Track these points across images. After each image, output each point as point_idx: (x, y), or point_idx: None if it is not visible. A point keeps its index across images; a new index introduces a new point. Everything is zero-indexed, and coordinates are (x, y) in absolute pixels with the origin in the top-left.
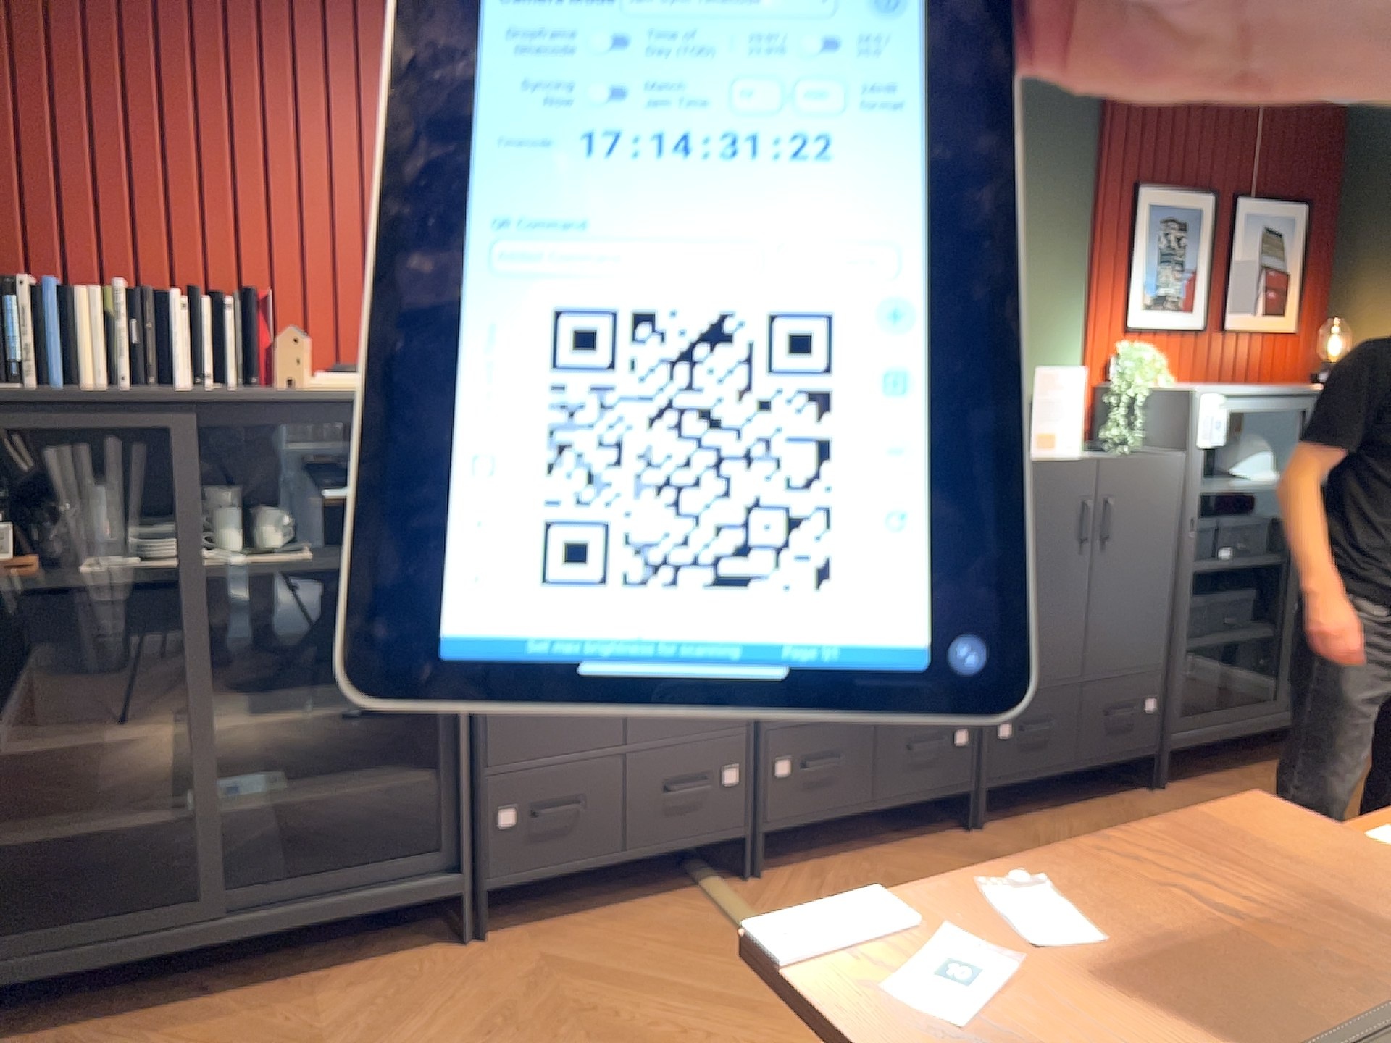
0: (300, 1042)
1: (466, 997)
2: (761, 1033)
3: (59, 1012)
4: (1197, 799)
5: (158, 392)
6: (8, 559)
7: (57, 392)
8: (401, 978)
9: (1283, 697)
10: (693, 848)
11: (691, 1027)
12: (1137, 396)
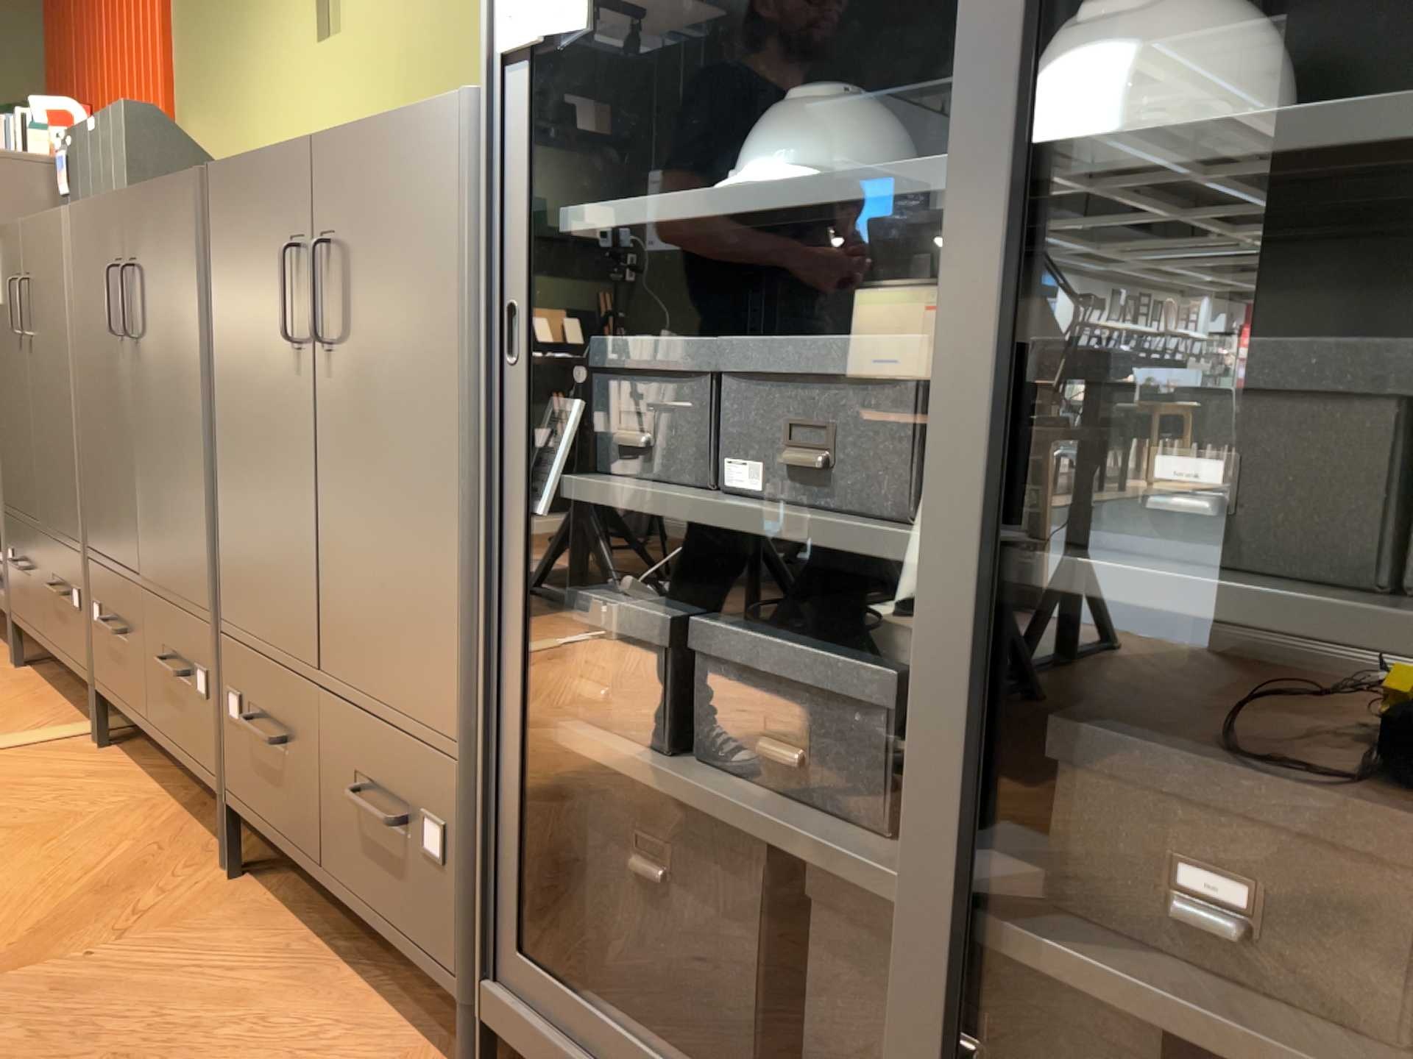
0: None
1: None
2: None
3: None
4: None
5: None
6: None
7: None
8: None
9: None
10: (70, 667)
11: None
12: None
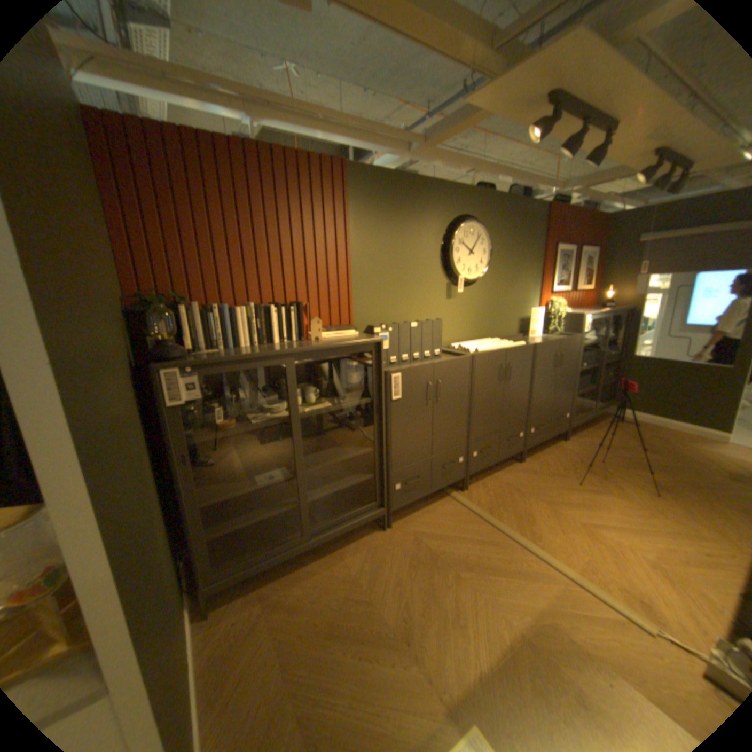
0: (350, 582)
1: (398, 553)
2: (505, 553)
3: (254, 583)
4: (580, 443)
5: (282, 351)
6: (221, 421)
7: (244, 355)
8: (371, 548)
9: (597, 407)
10: (450, 484)
11: (481, 554)
12: (561, 315)
